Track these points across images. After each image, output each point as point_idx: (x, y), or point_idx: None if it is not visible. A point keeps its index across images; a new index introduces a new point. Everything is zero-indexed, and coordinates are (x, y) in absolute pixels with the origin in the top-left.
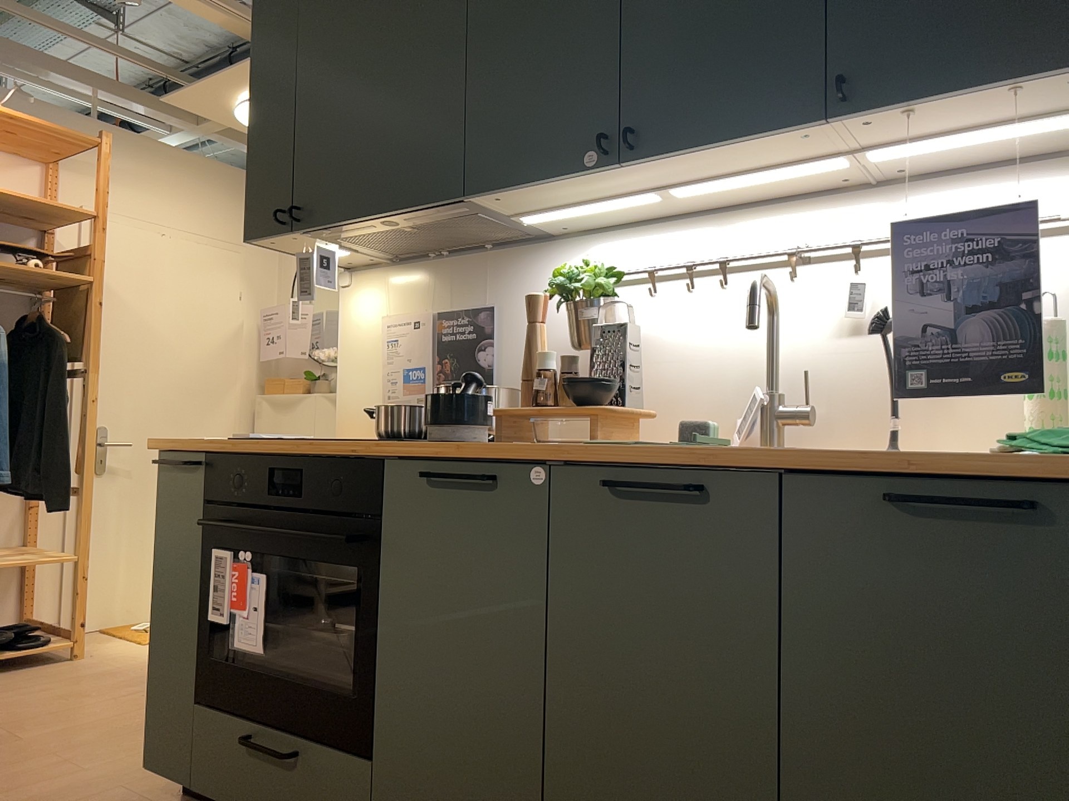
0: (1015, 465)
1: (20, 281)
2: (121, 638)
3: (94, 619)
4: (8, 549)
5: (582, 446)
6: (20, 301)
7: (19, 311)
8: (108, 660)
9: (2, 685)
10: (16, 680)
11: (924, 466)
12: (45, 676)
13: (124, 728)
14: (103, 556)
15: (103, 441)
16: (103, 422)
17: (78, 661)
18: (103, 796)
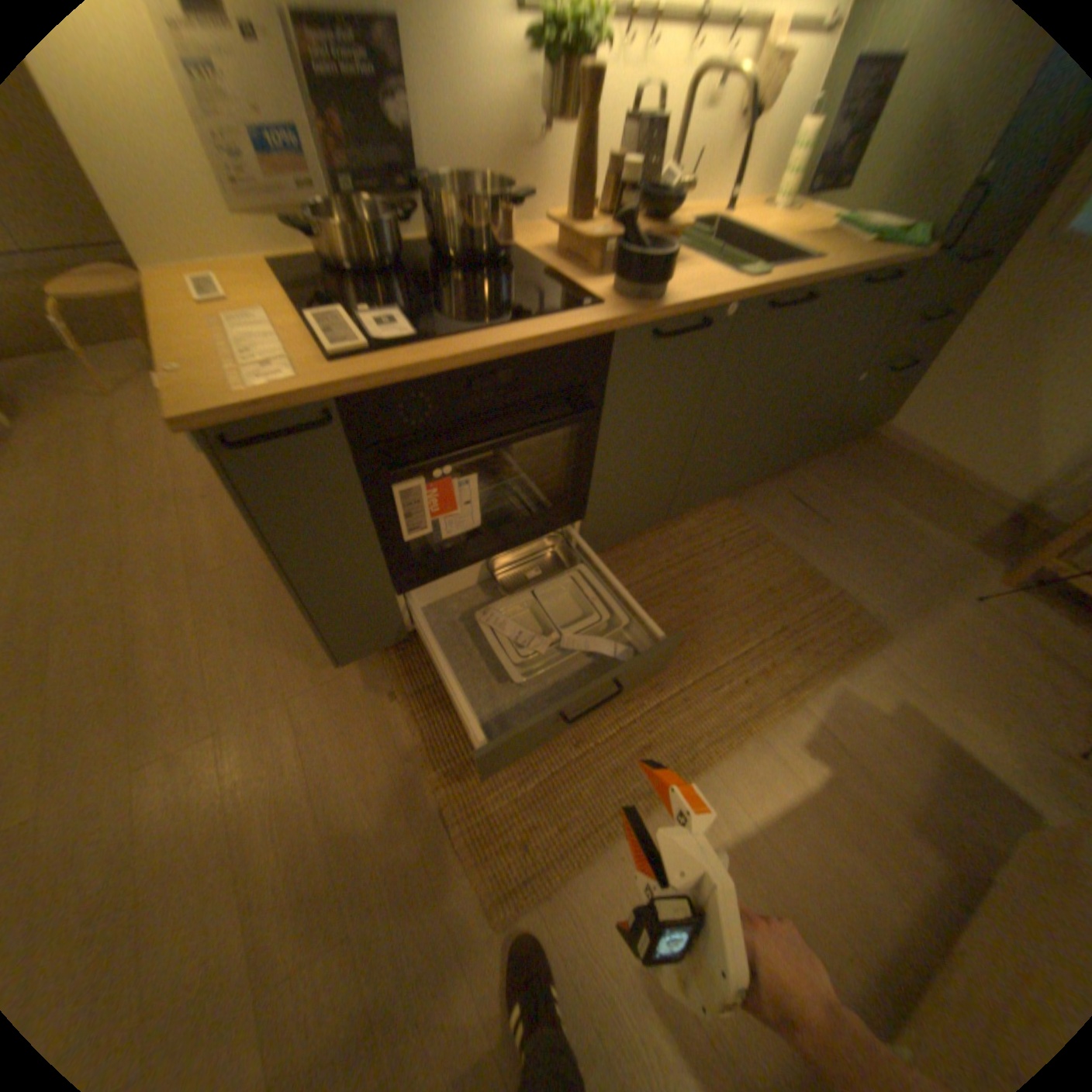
0: (905, 259)
1: None
2: None
3: None
4: None
5: (740, 277)
6: None
7: None
8: None
9: None
10: None
11: (883, 264)
12: None
13: (100, 702)
14: None
15: None
16: None
17: None
18: (293, 714)
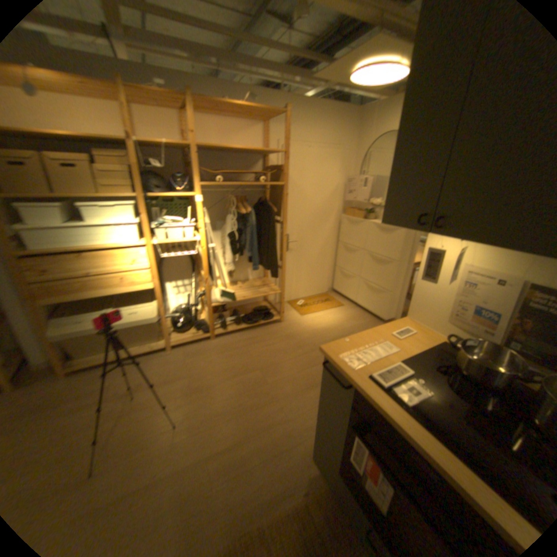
0: None
1: (257, 184)
2: (295, 309)
3: (286, 298)
4: (260, 280)
5: None
6: (258, 188)
7: (258, 192)
8: (292, 325)
9: (262, 337)
10: (265, 333)
11: None
12: (274, 332)
13: (301, 384)
14: (289, 279)
15: (287, 240)
16: (288, 233)
17: (283, 324)
18: (298, 448)
